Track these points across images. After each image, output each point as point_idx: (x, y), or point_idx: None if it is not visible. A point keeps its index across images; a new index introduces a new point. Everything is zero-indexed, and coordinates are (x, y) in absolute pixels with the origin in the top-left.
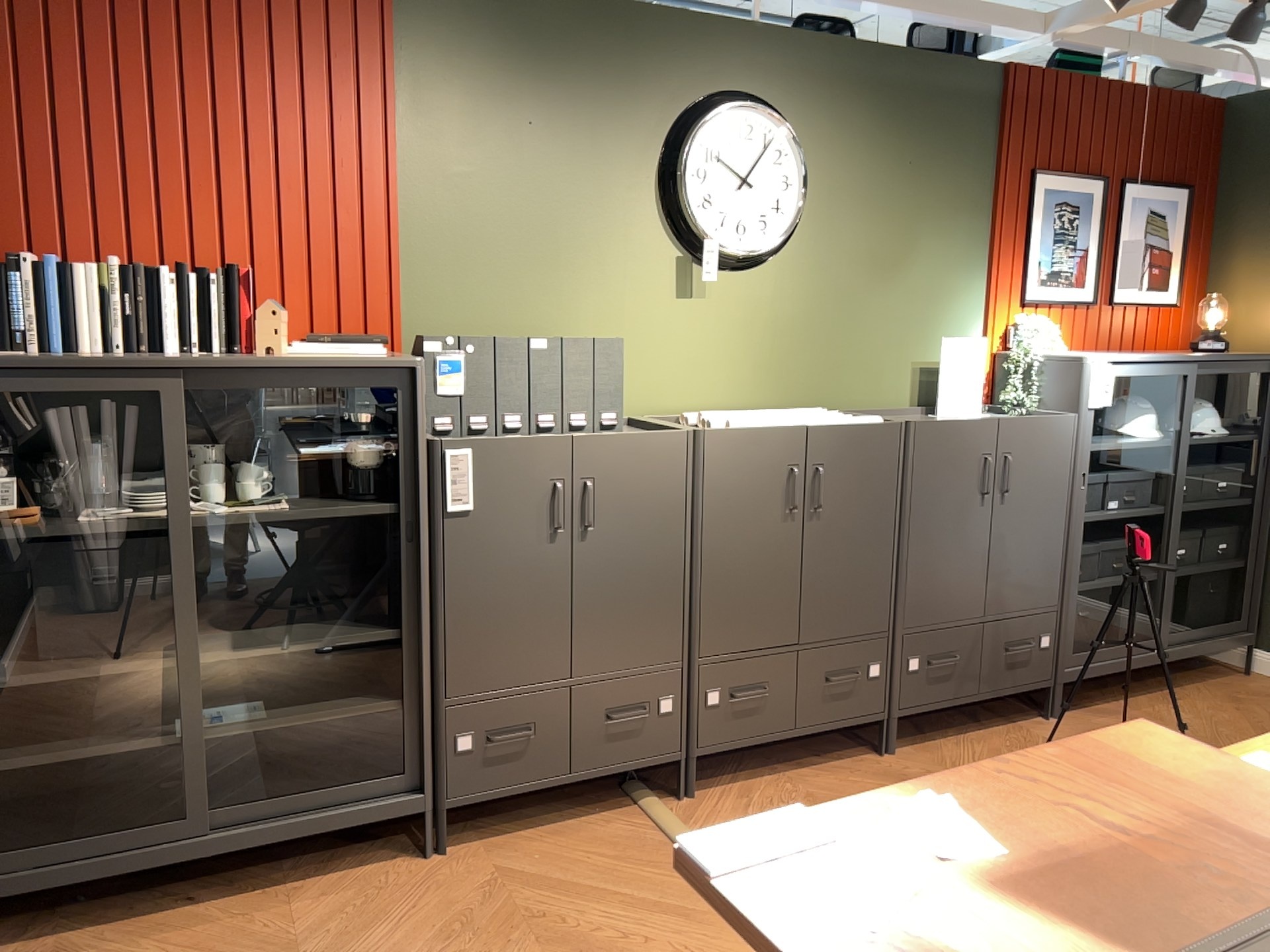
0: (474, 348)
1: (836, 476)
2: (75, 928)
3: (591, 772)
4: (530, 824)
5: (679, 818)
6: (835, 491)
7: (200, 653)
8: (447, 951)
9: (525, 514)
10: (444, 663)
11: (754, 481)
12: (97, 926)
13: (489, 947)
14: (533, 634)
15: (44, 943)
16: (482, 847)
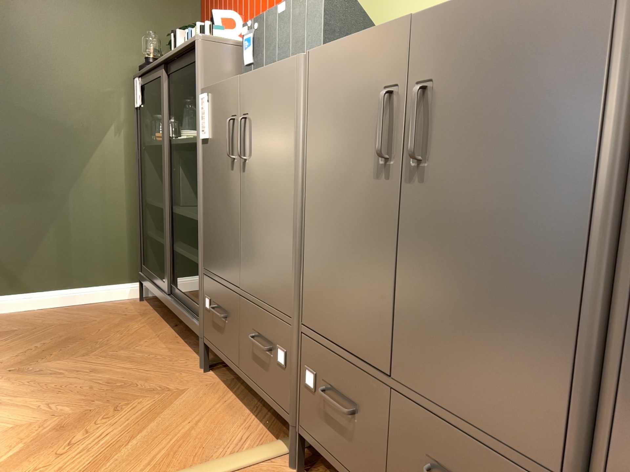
0: (258, 27)
1: (451, 100)
2: (158, 313)
3: (246, 376)
4: (243, 397)
5: (254, 468)
6: (449, 129)
7: (176, 208)
8: (95, 385)
9: (224, 144)
10: (202, 243)
11: (347, 114)
12: (158, 316)
13: (92, 396)
14: (226, 240)
15: (149, 312)
16: (212, 383)
